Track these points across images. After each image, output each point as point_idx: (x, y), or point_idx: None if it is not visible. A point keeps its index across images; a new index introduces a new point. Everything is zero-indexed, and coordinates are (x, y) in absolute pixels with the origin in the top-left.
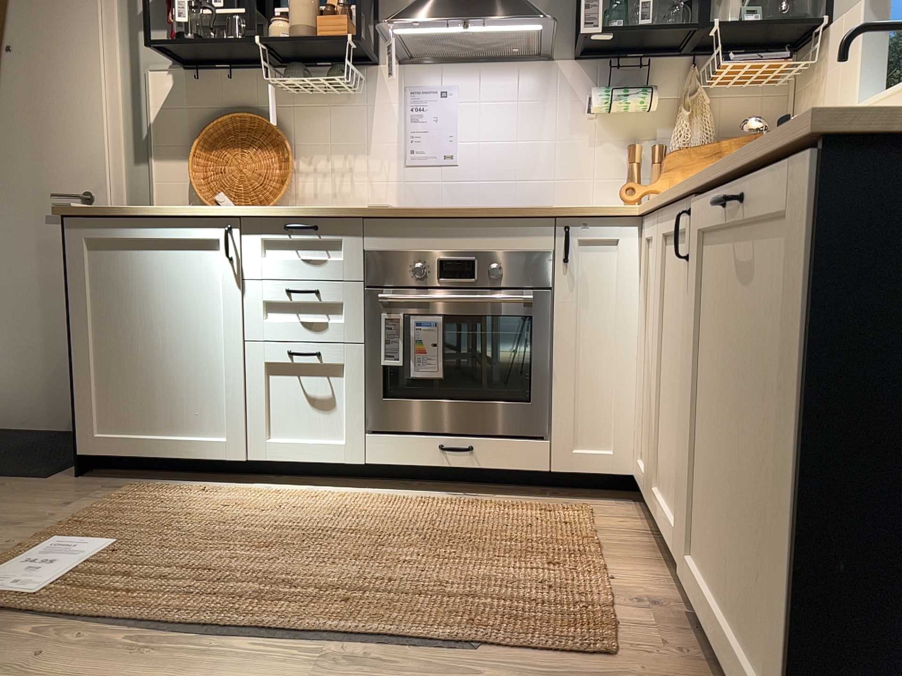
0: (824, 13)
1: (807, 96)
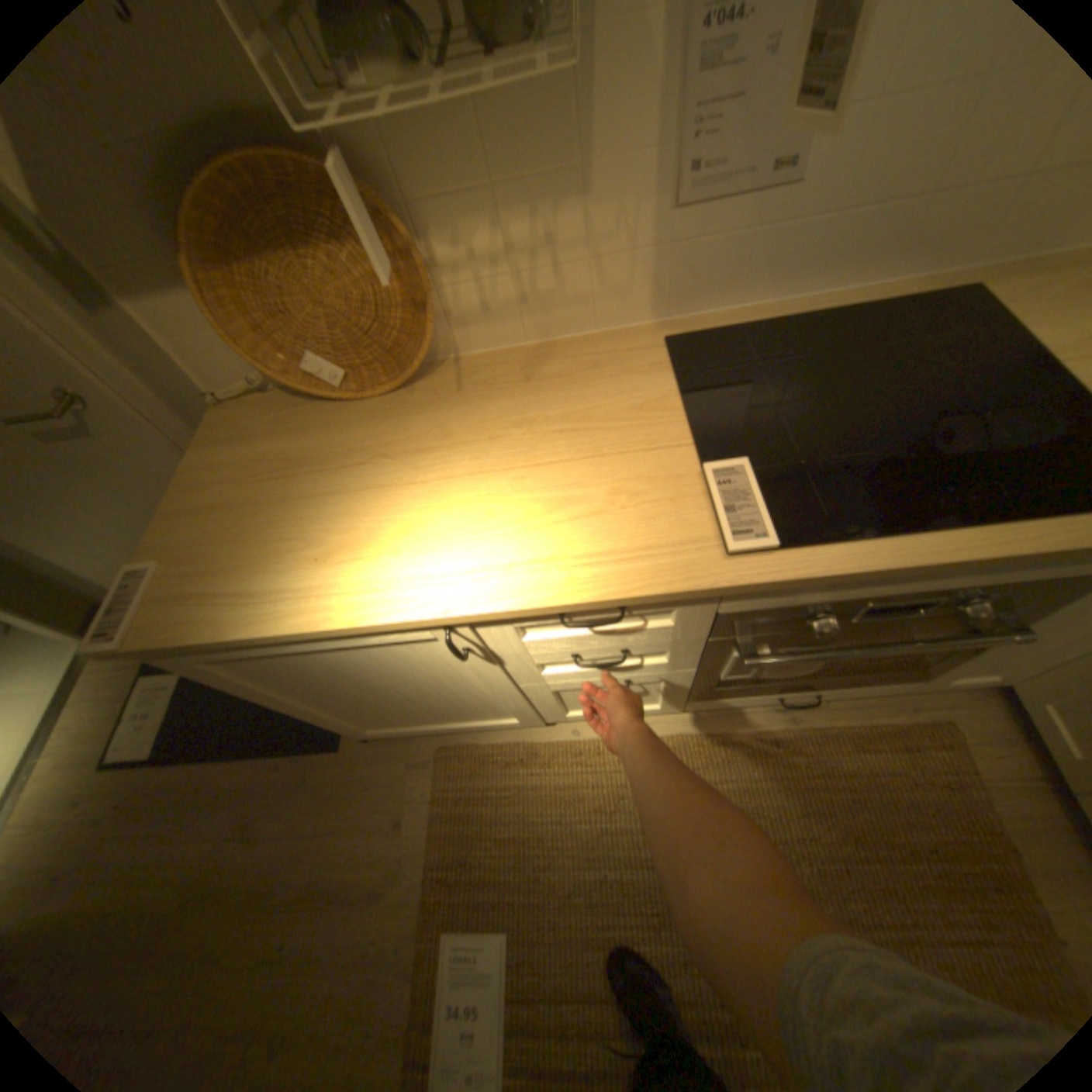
0: None
1: None
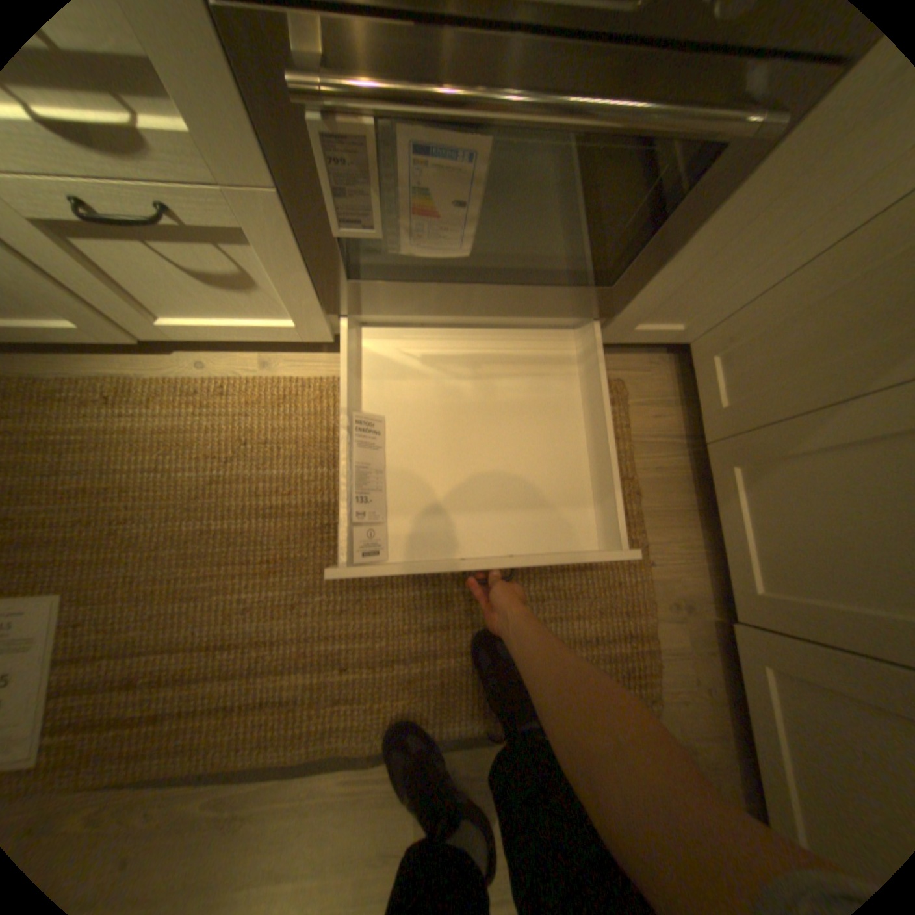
0: None
1: None
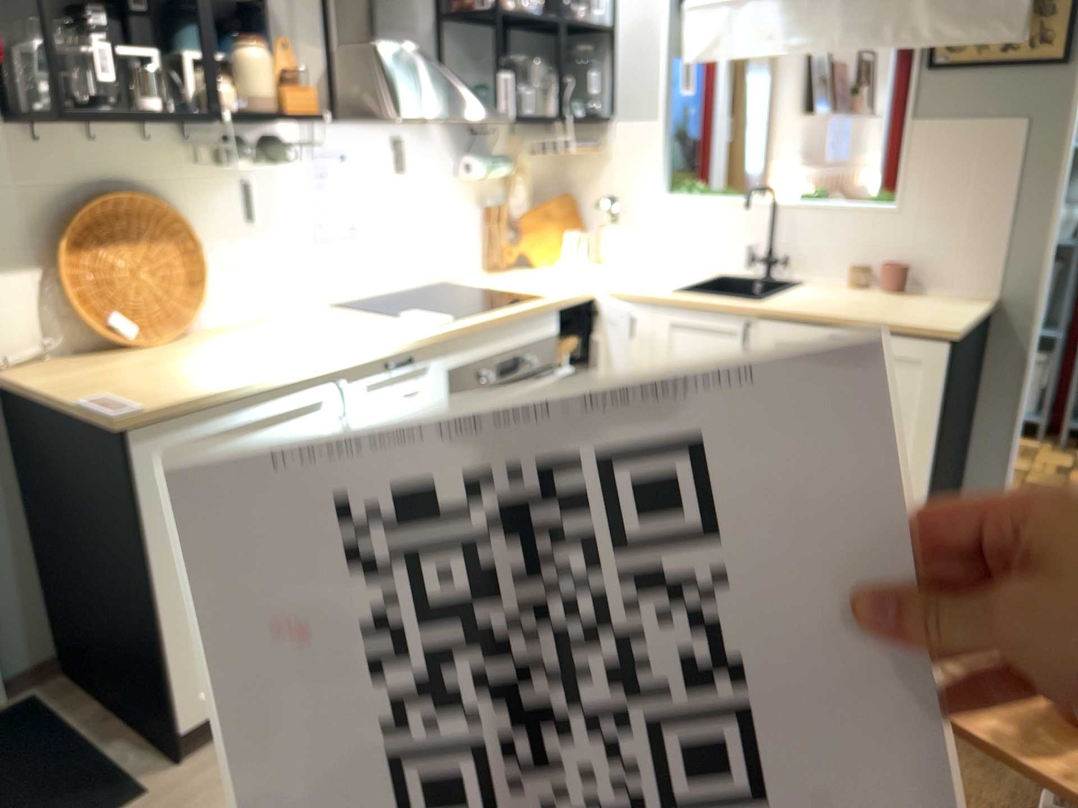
0: (607, 107)
1: (590, 166)
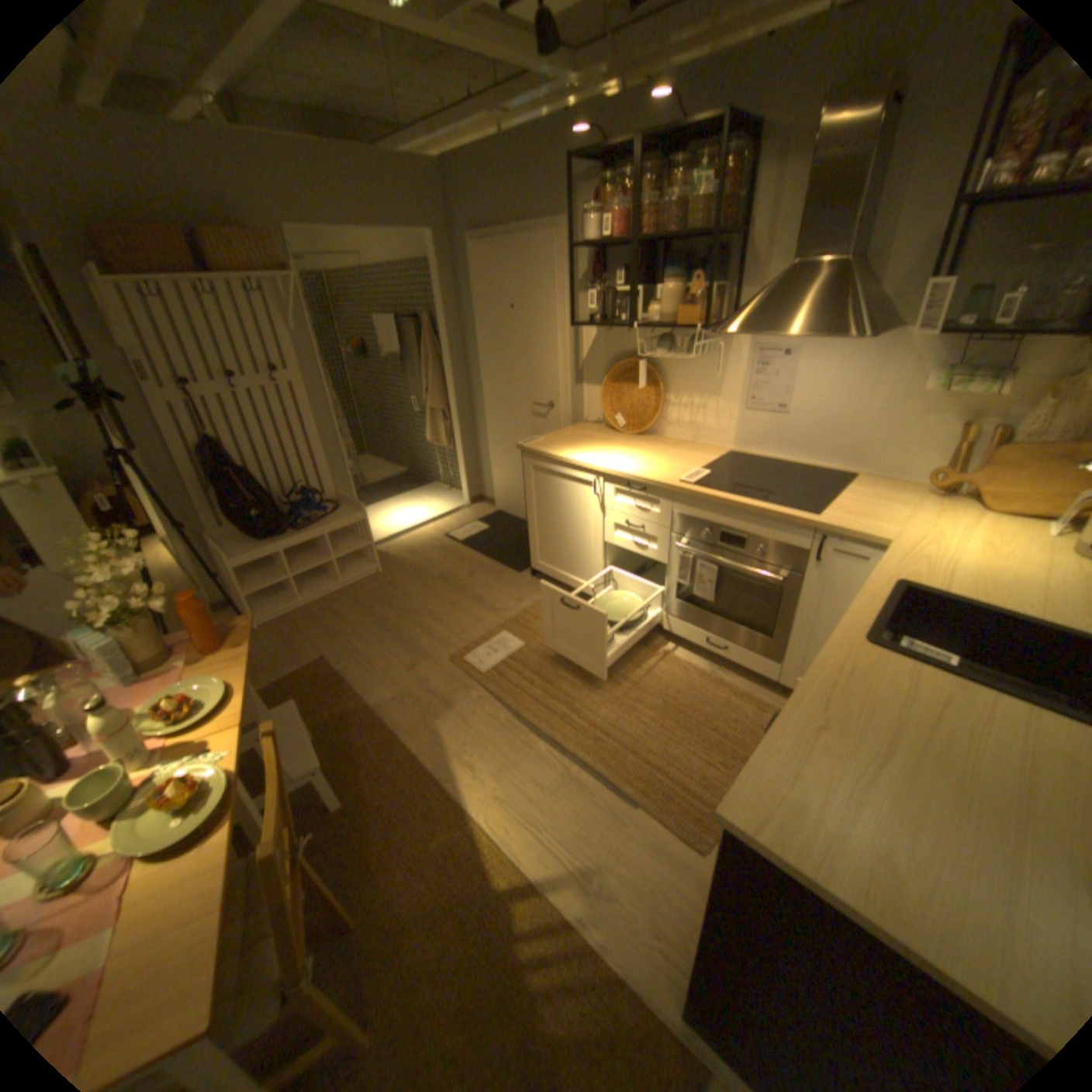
0: None
1: None
